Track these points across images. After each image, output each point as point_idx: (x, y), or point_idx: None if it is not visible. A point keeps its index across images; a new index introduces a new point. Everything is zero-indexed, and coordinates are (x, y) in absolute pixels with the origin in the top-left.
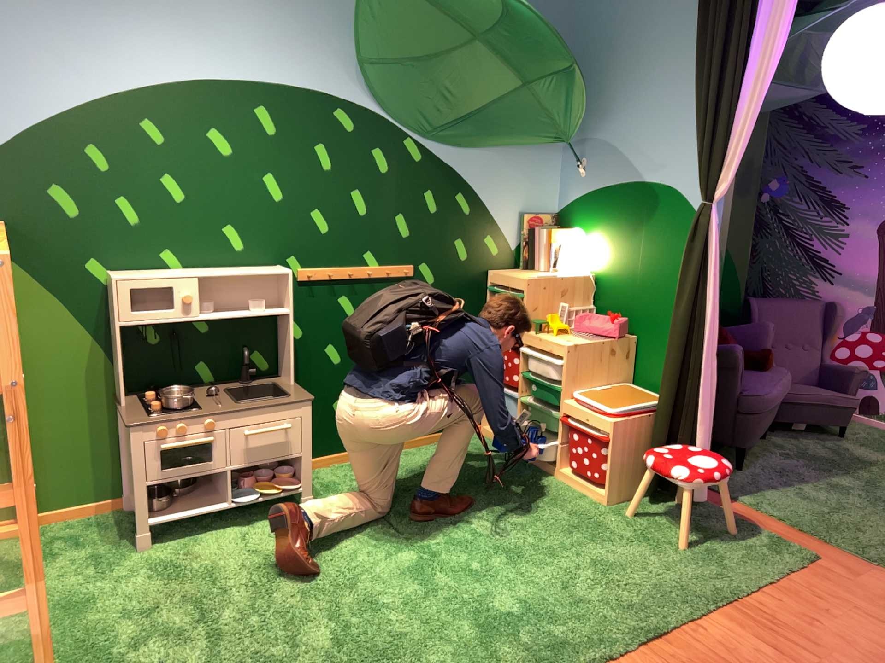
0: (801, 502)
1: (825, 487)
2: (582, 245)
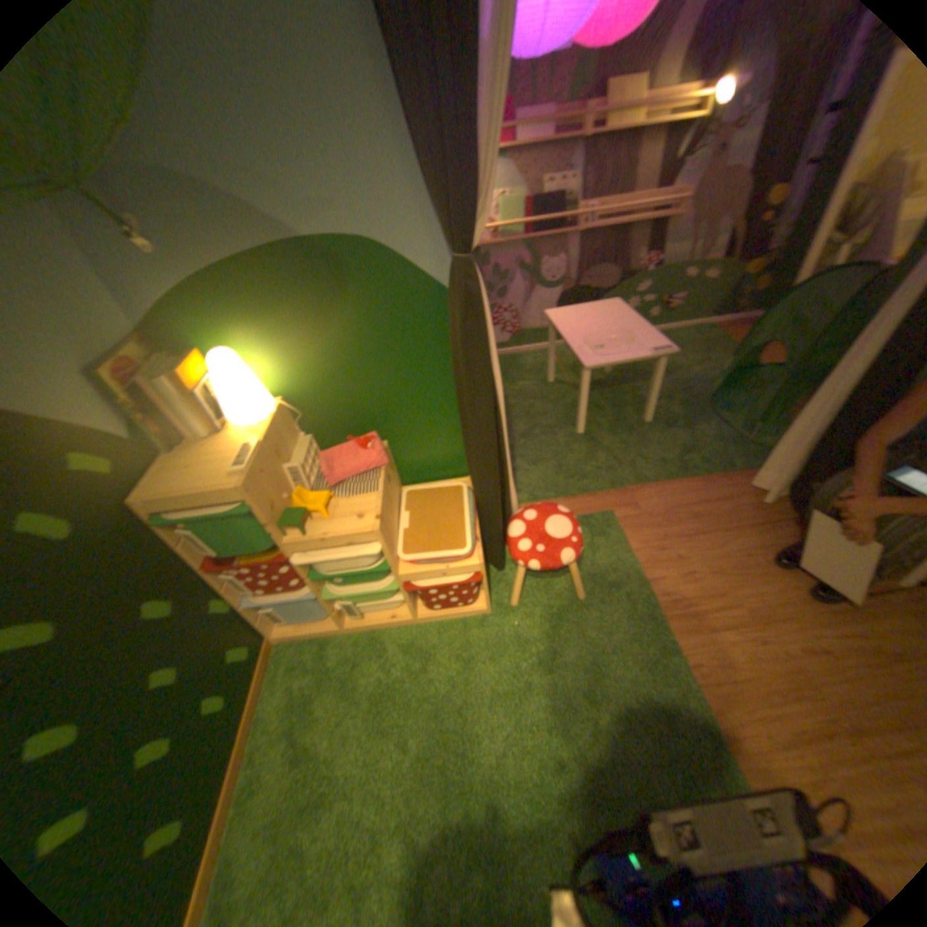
0: (545, 467)
1: (531, 440)
2: (244, 365)
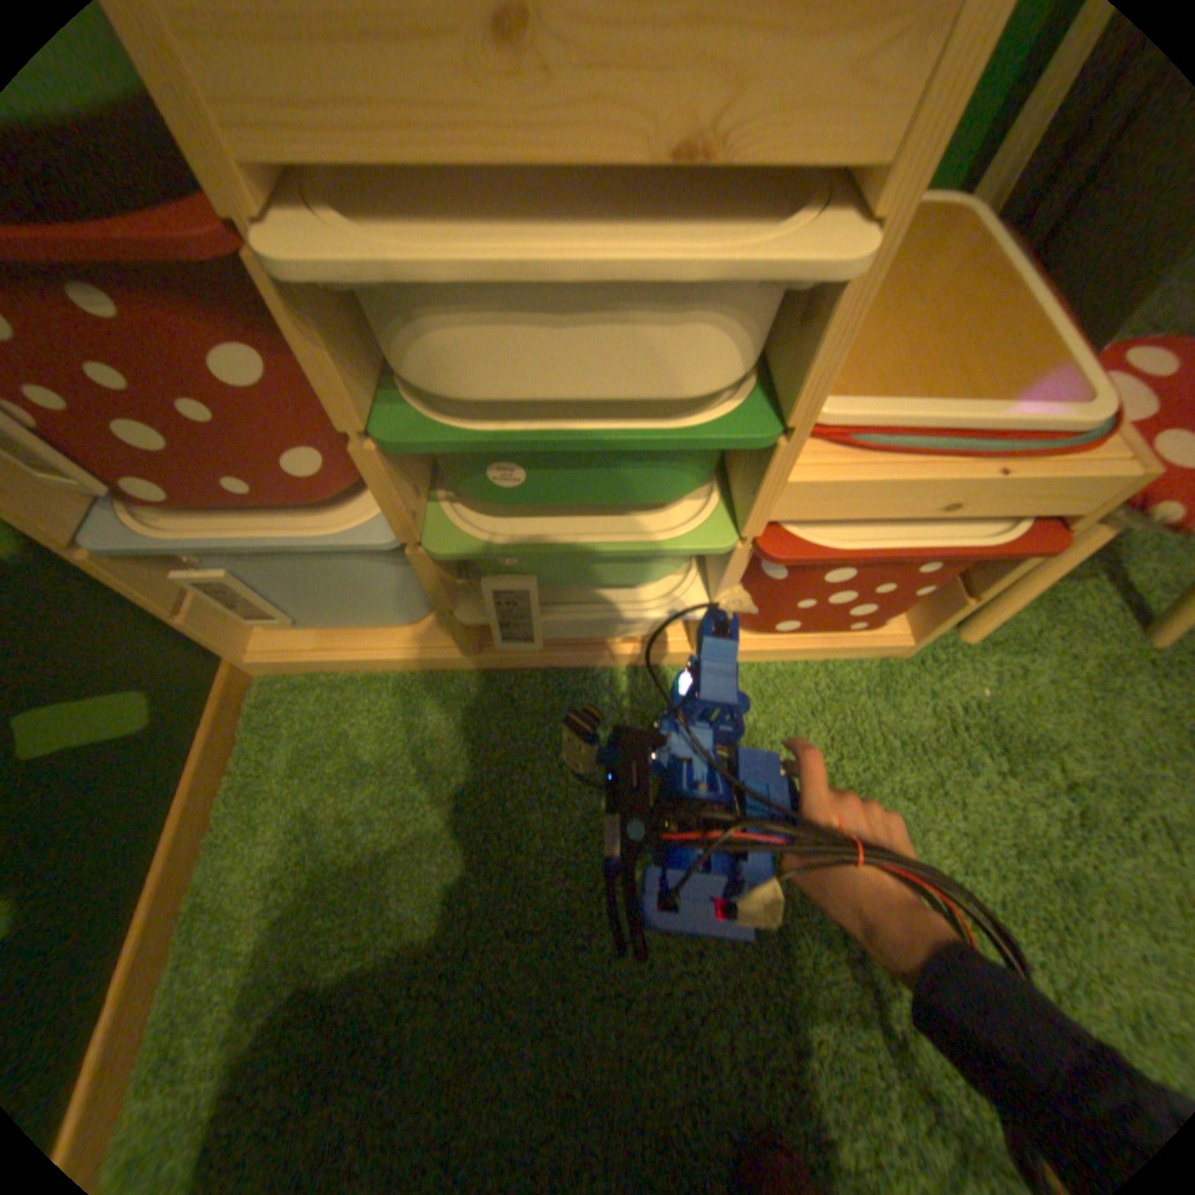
0: None
1: None
2: None
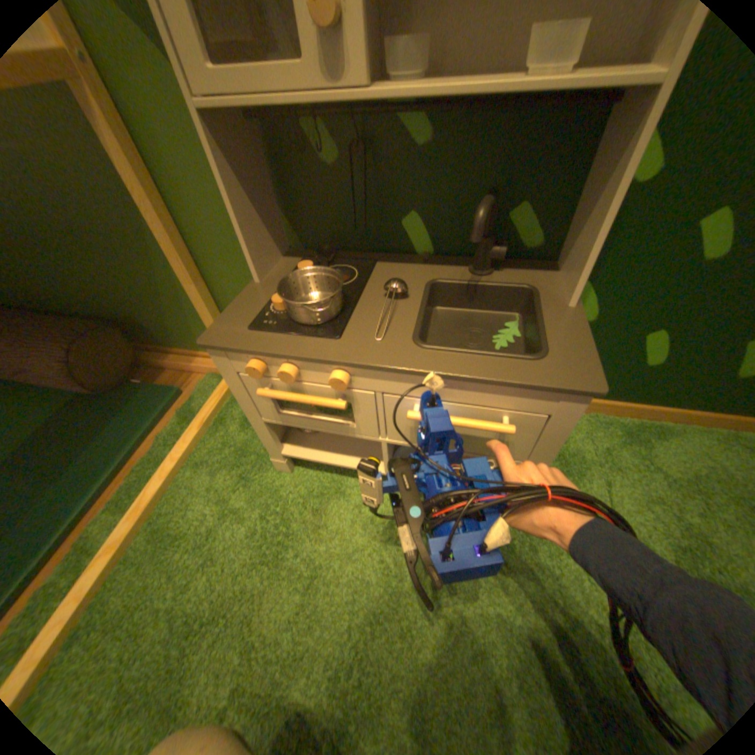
0: None
1: None
2: None
